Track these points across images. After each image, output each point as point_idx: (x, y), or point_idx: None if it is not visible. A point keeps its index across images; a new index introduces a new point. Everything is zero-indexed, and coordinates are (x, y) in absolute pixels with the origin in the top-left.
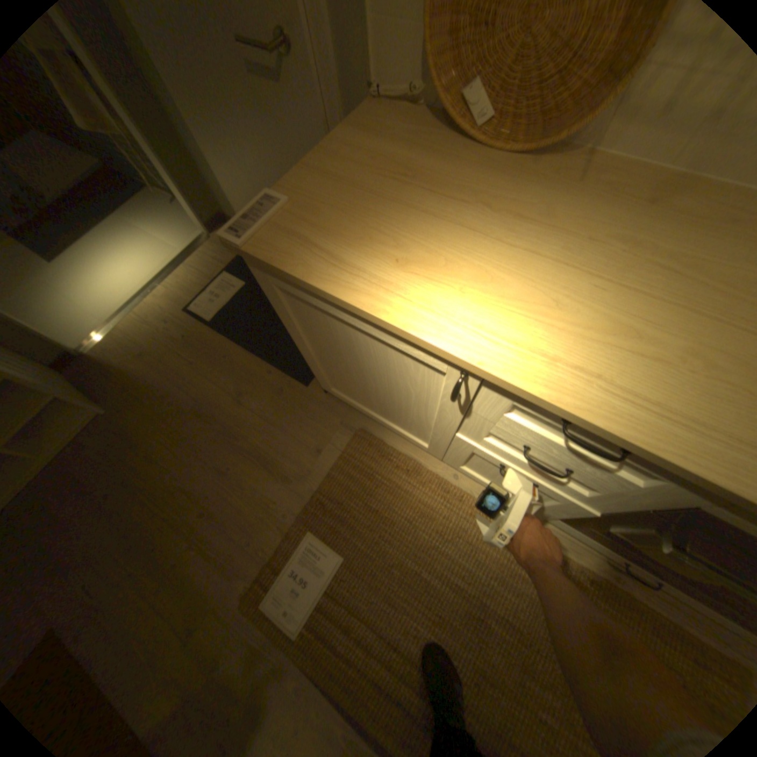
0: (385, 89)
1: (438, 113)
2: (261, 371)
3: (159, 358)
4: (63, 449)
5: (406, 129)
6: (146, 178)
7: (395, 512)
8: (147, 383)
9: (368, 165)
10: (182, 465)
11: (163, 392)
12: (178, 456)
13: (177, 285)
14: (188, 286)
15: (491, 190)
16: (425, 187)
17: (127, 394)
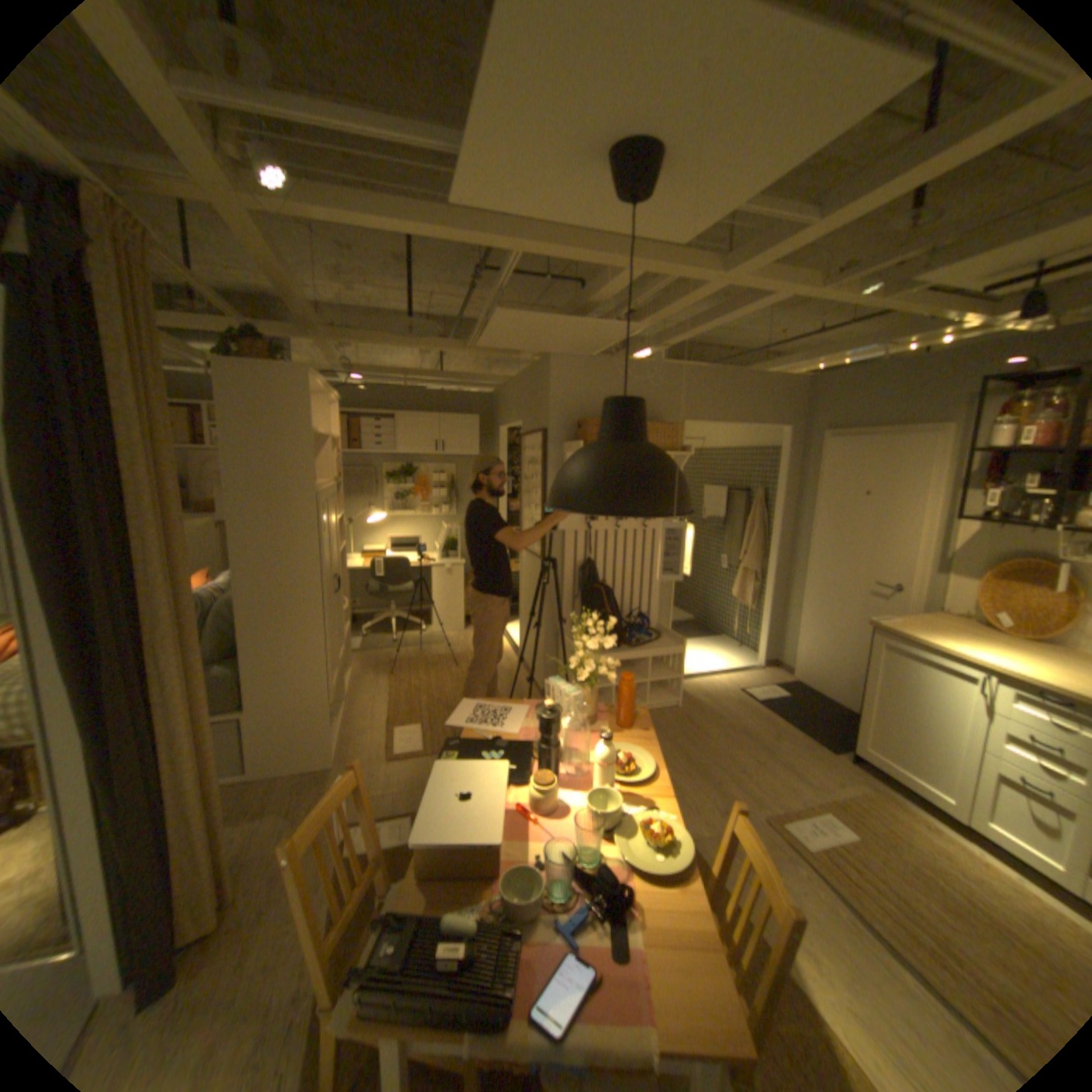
0: (951, 612)
1: (980, 624)
2: (798, 735)
3: (720, 701)
4: (653, 710)
5: (962, 623)
6: (727, 632)
7: (913, 841)
8: (710, 707)
9: (940, 624)
10: (731, 748)
11: (721, 715)
12: (728, 743)
13: (737, 679)
14: (746, 682)
15: (1007, 643)
16: (971, 634)
17: (697, 707)
